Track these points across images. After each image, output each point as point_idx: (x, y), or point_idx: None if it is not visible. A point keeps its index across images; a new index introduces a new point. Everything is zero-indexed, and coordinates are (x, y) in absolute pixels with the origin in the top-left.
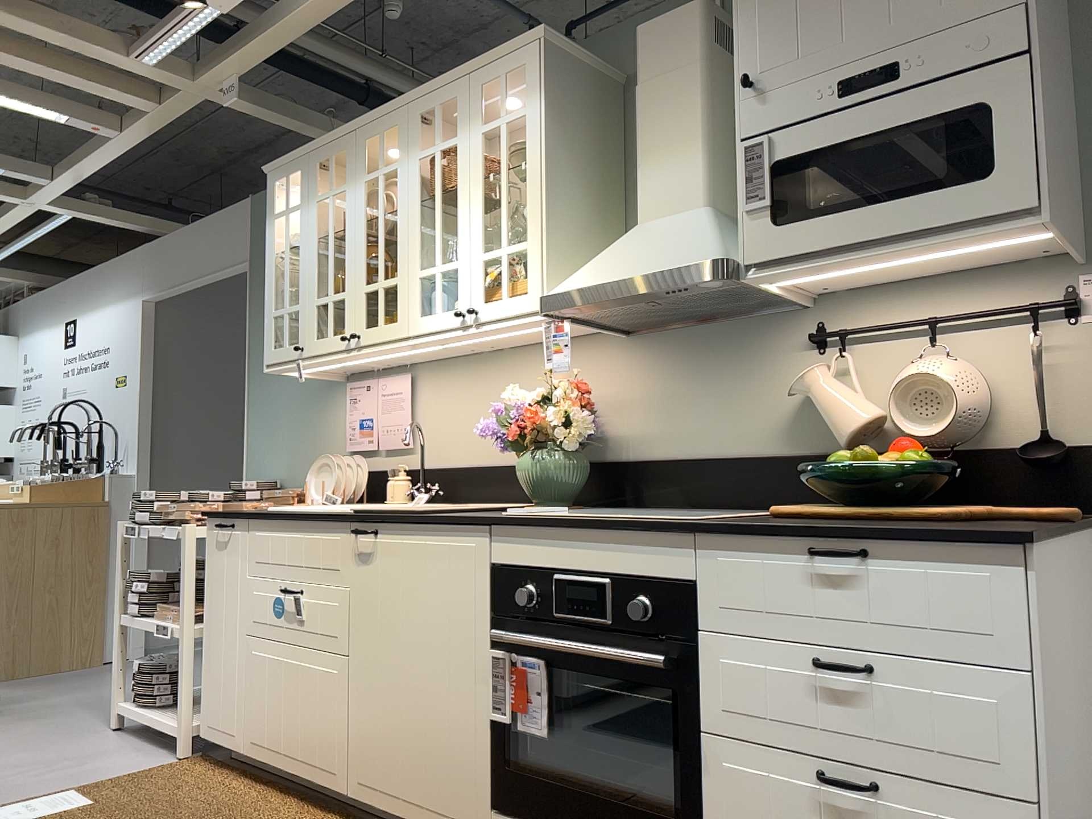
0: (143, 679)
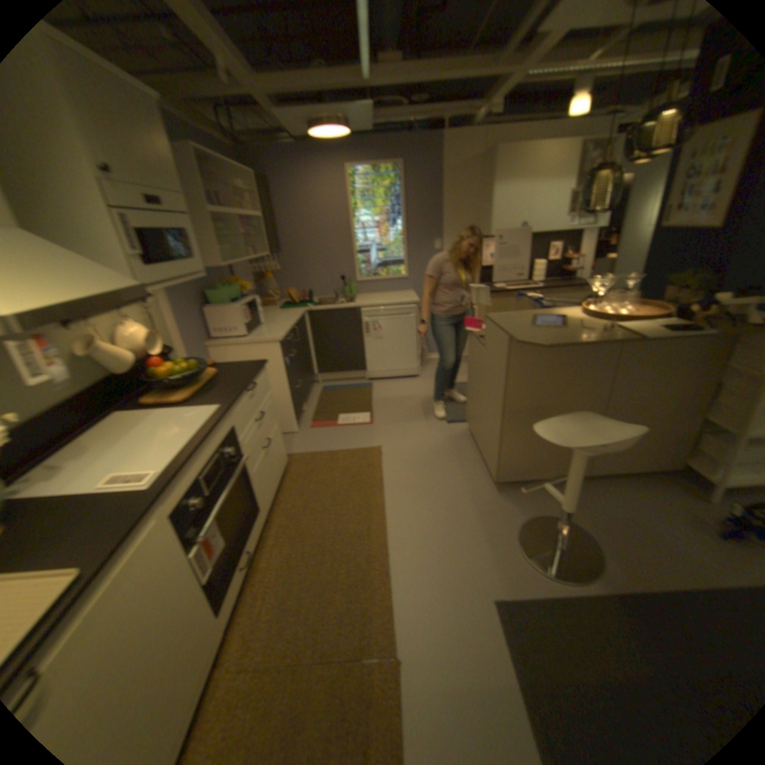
0: None
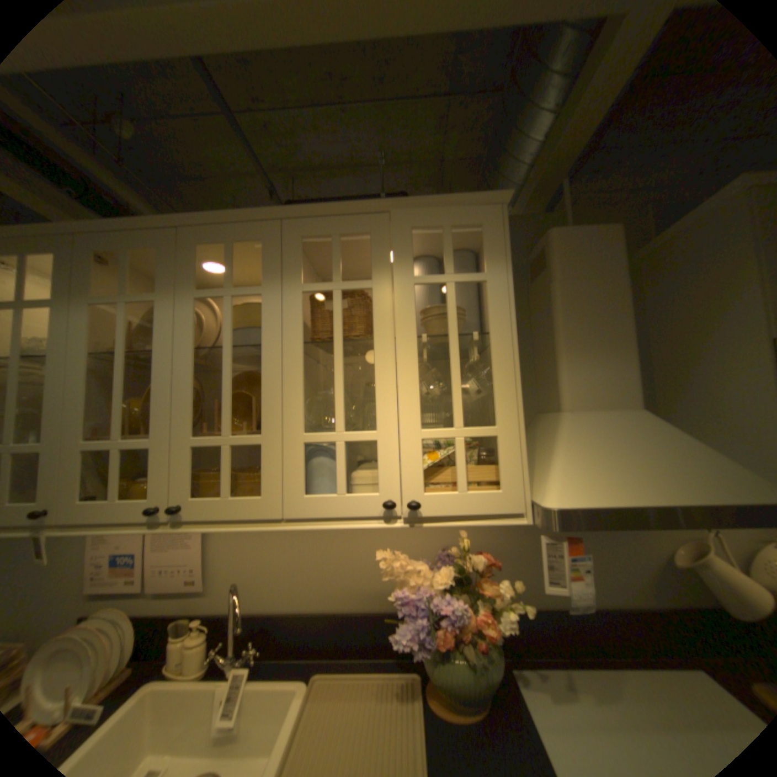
0: None
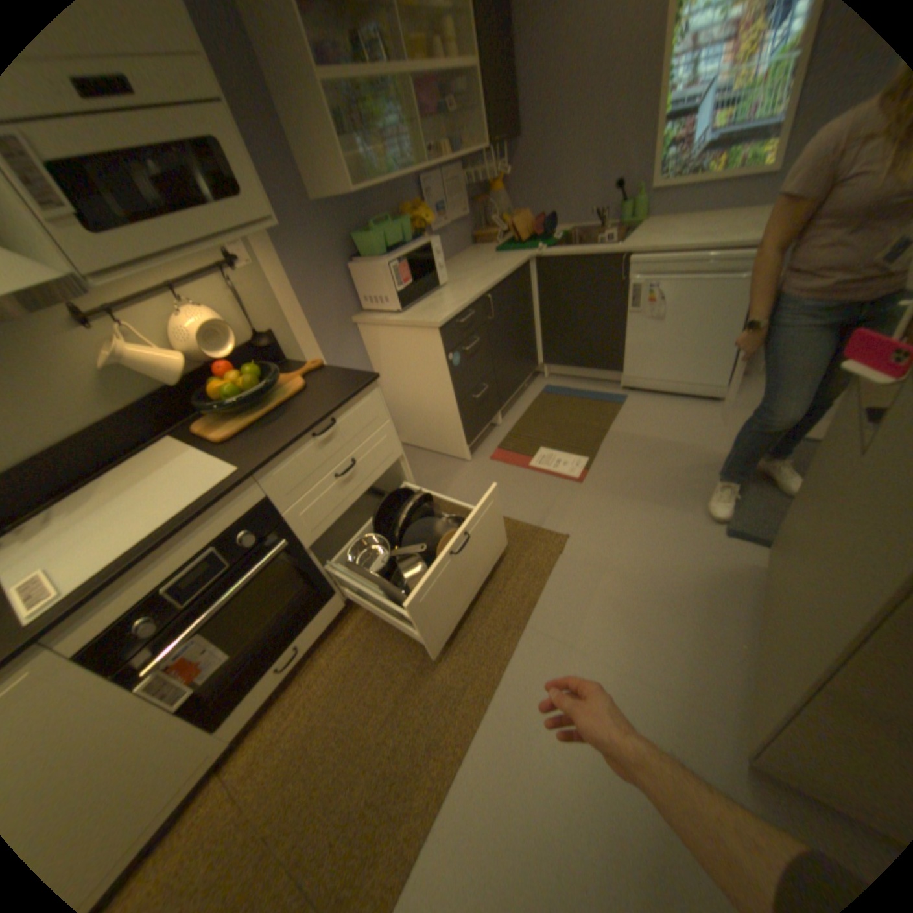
0: None
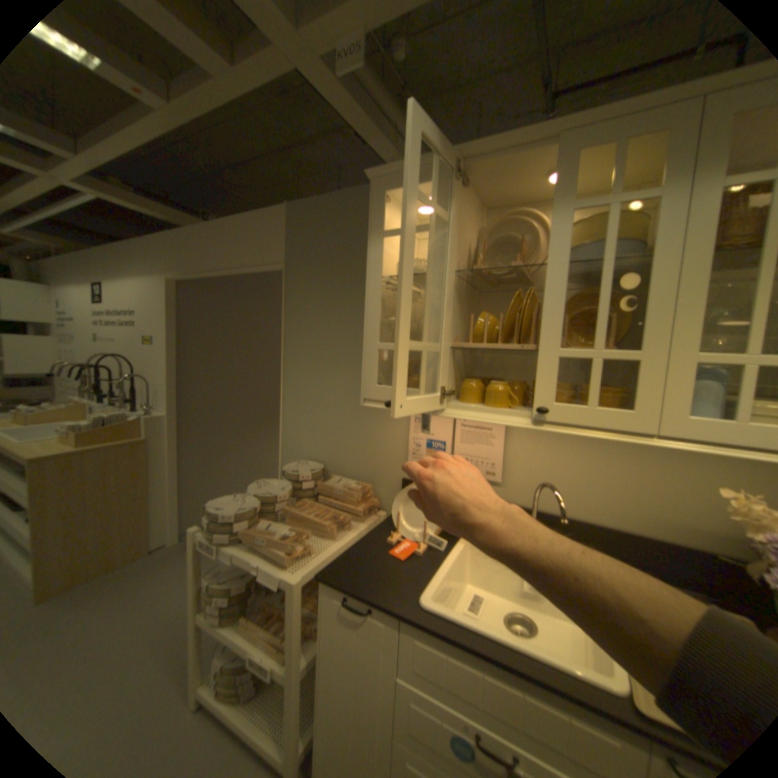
0: (223, 676)
